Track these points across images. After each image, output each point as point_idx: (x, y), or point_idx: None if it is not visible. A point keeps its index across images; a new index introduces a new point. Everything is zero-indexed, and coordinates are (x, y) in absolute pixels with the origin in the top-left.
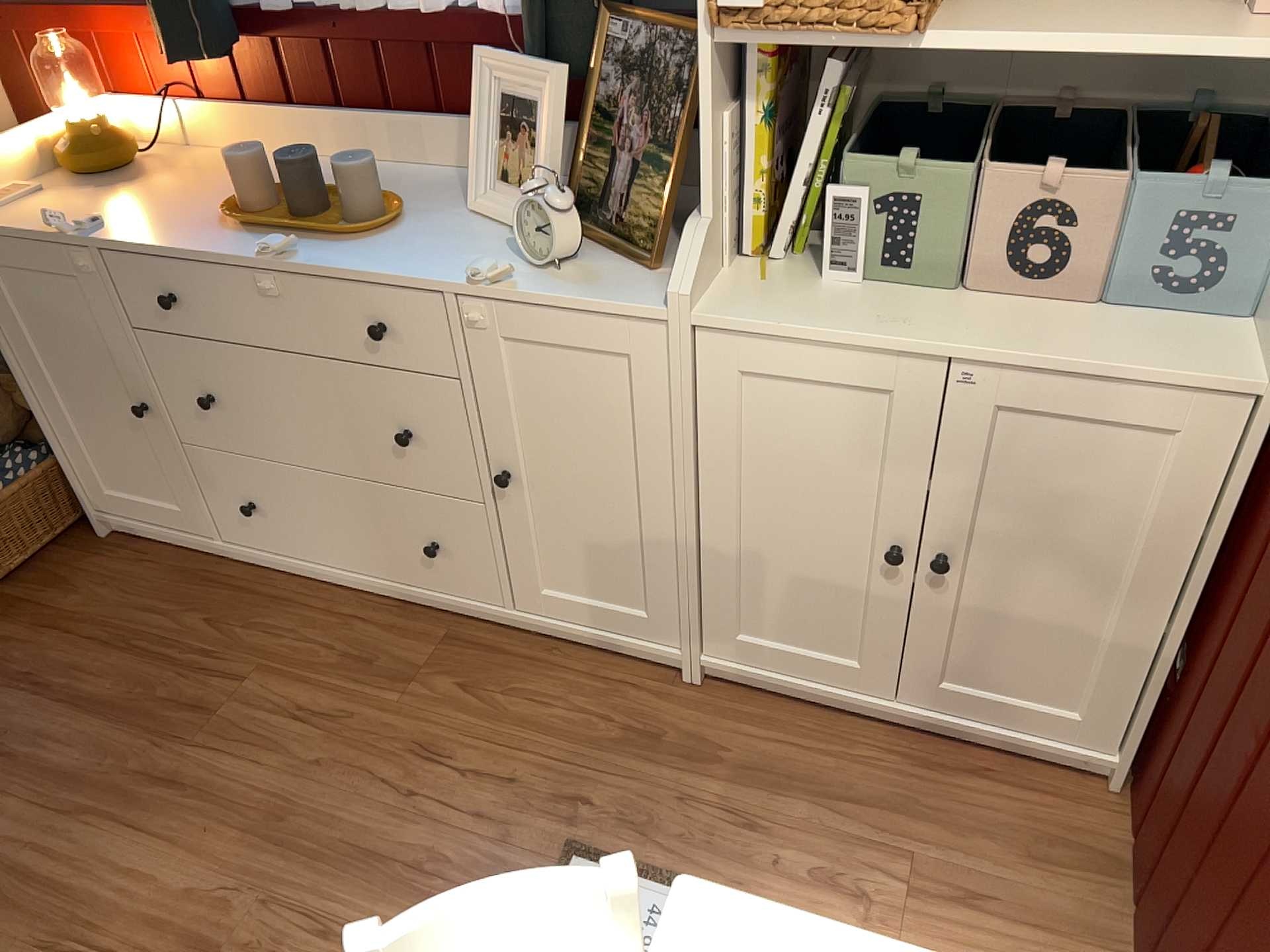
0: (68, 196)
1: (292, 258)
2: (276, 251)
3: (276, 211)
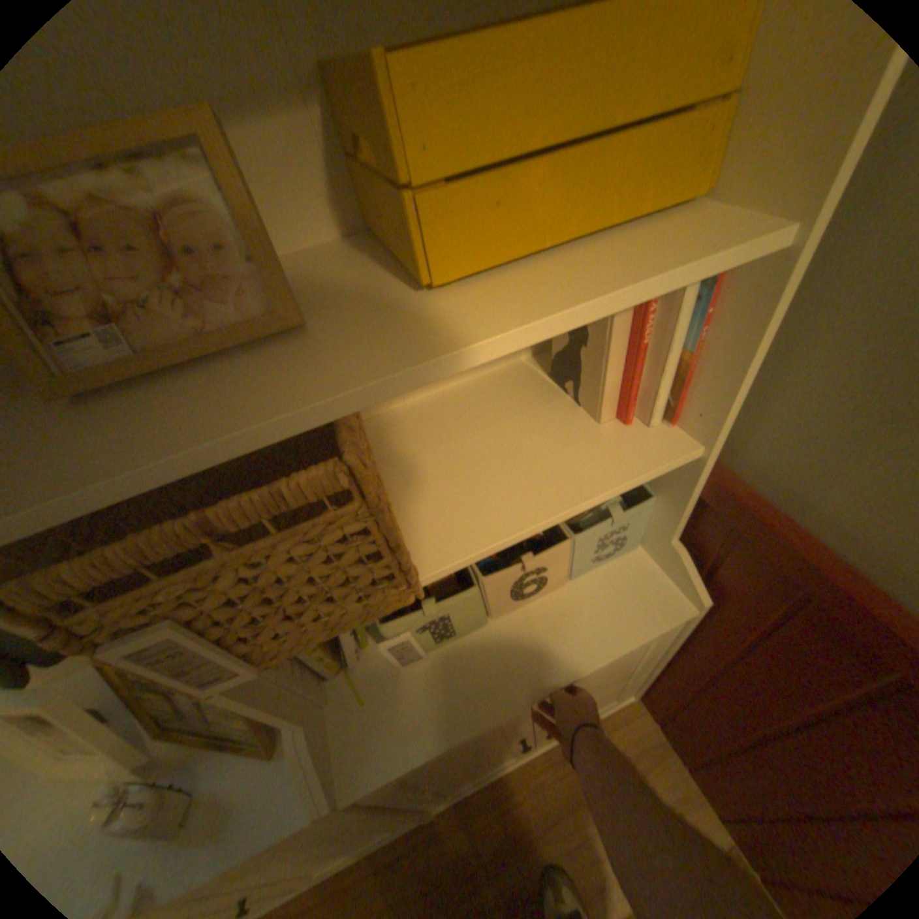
0: None
1: None
2: None
3: None
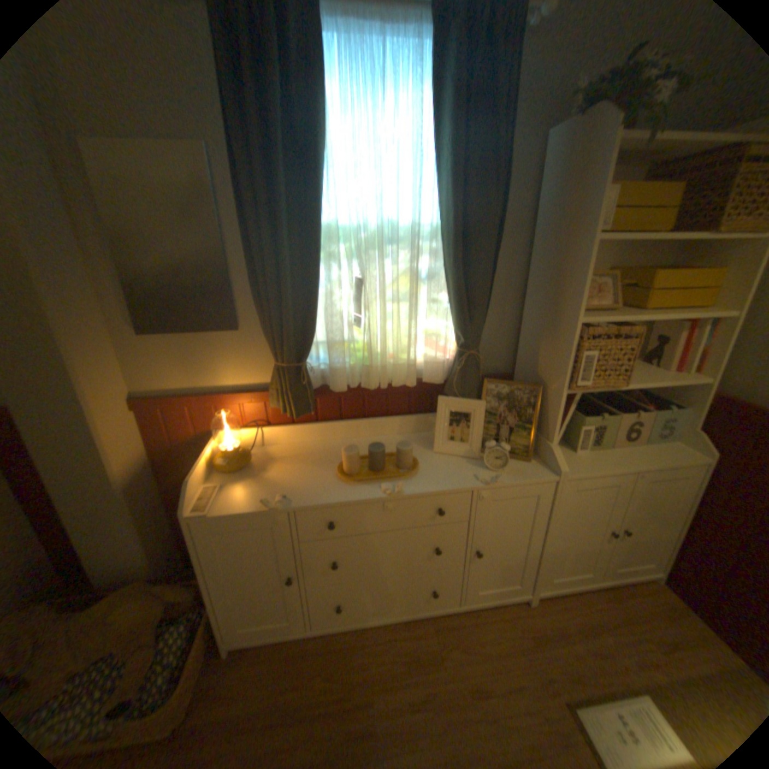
0: (238, 487)
1: (402, 493)
2: (399, 493)
3: (362, 471)
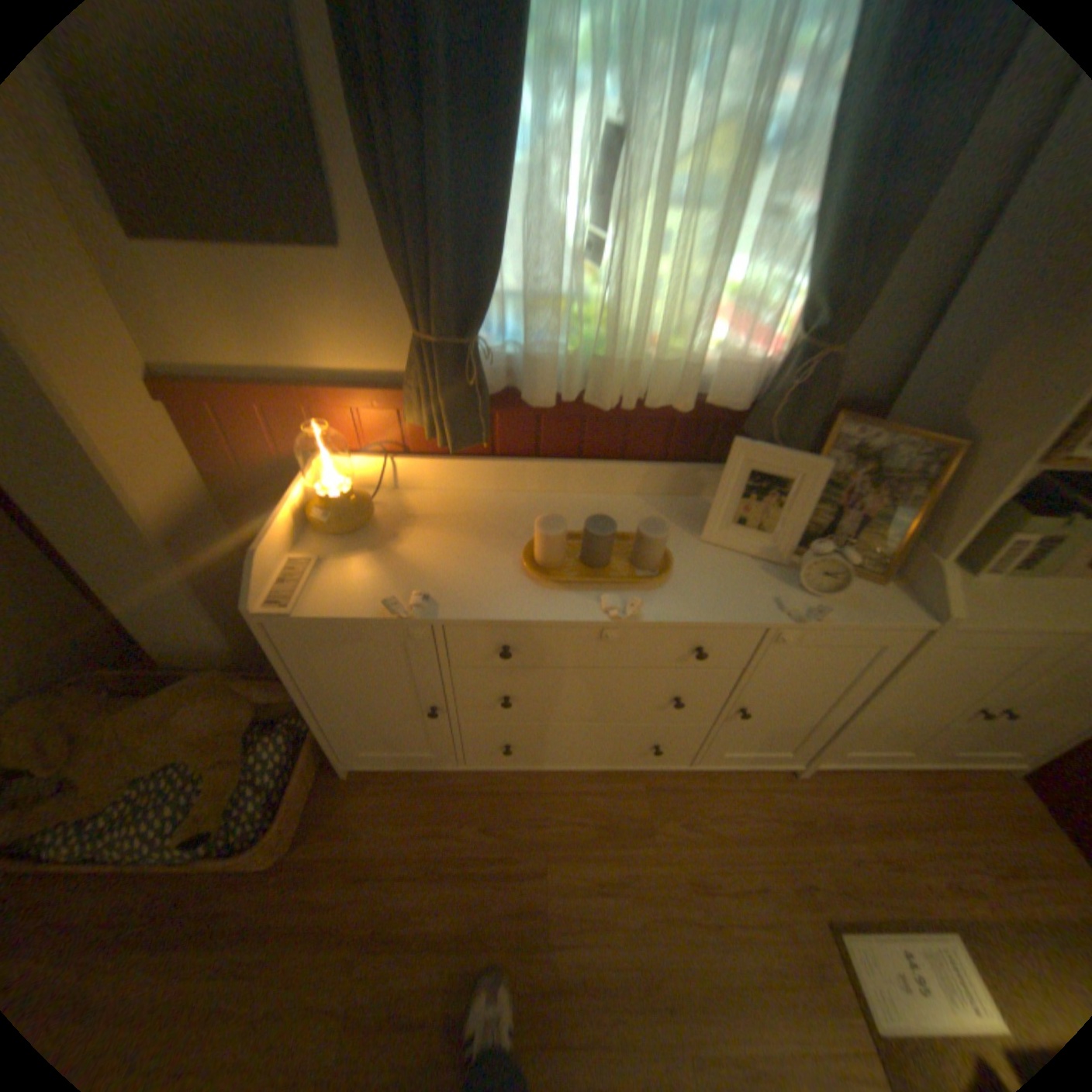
0: (351, 564)
1: (638, 617)
2: (633, 617)
3: (568, 563)
